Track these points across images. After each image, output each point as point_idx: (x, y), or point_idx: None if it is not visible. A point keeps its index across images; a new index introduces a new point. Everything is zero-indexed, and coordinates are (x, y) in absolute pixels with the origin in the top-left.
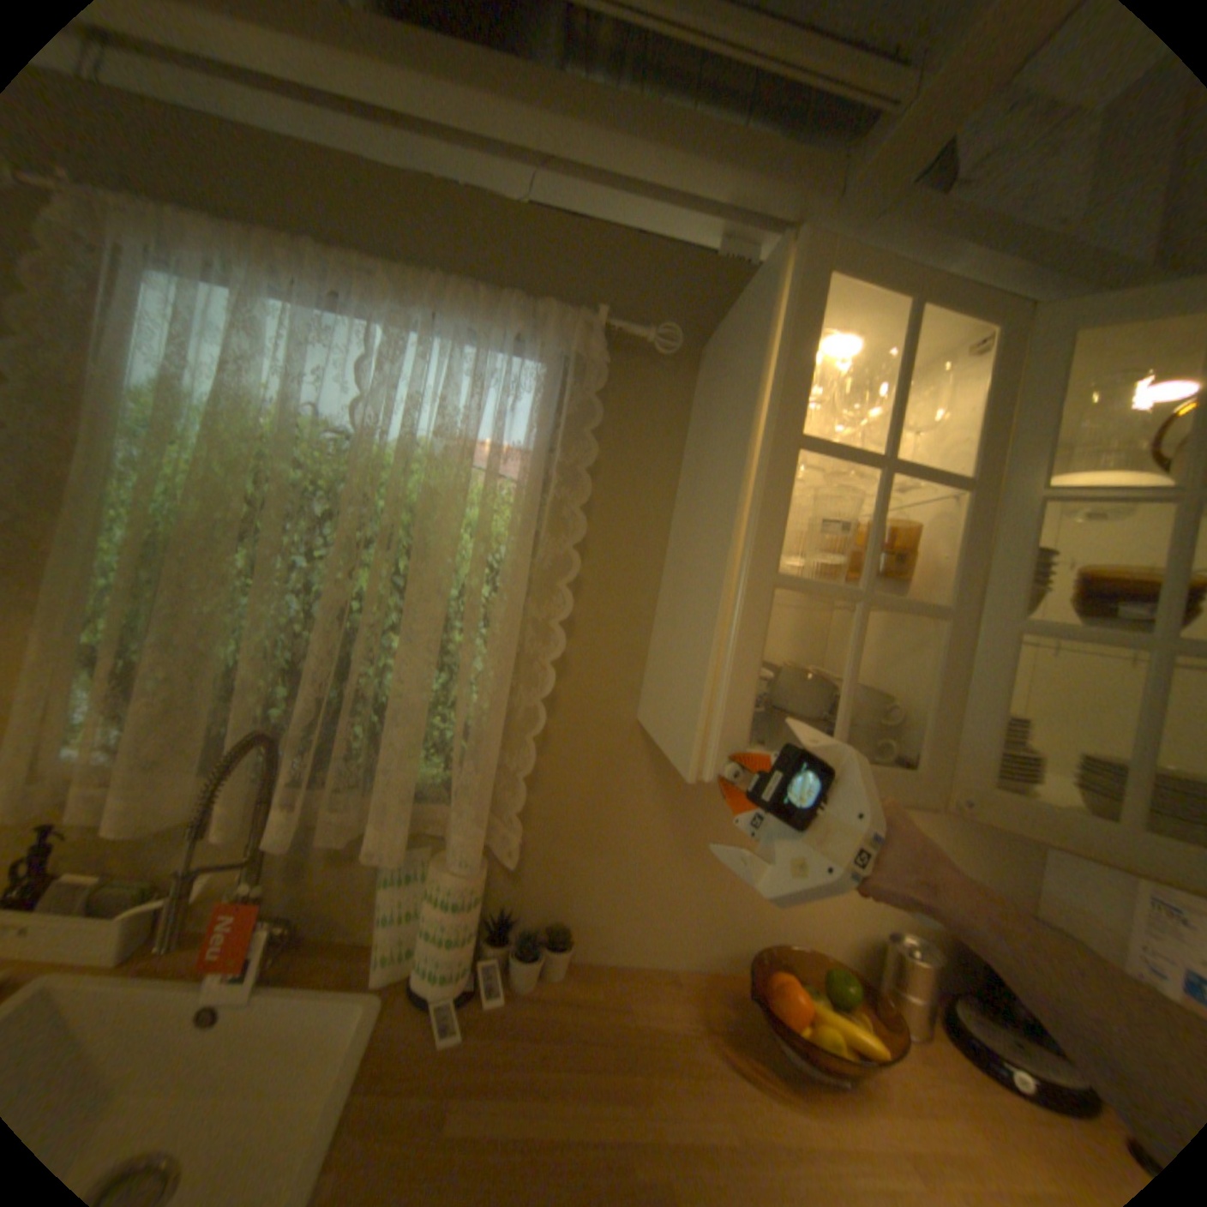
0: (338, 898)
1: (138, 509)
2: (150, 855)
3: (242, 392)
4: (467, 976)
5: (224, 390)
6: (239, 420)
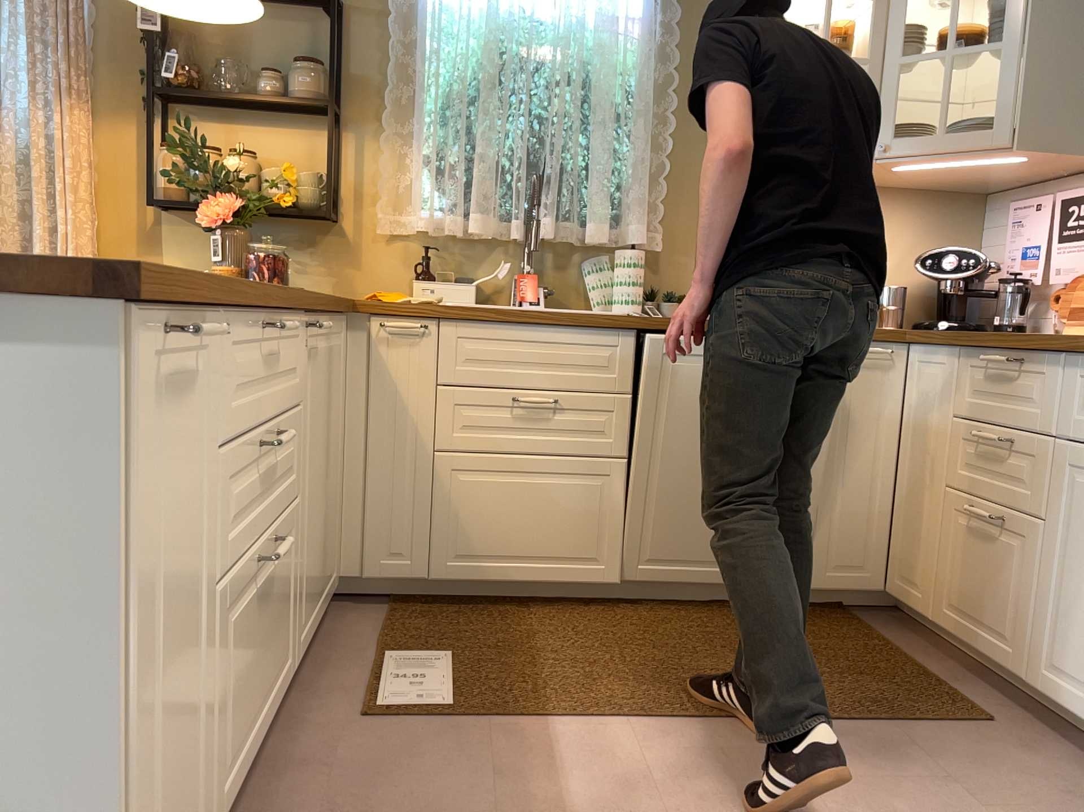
0: (562, 287)
1: (457, 74)
2: (465, 268)
3: (496, 6)
4: (643, 304)
5: (482, 7)
6: (496, 21)
